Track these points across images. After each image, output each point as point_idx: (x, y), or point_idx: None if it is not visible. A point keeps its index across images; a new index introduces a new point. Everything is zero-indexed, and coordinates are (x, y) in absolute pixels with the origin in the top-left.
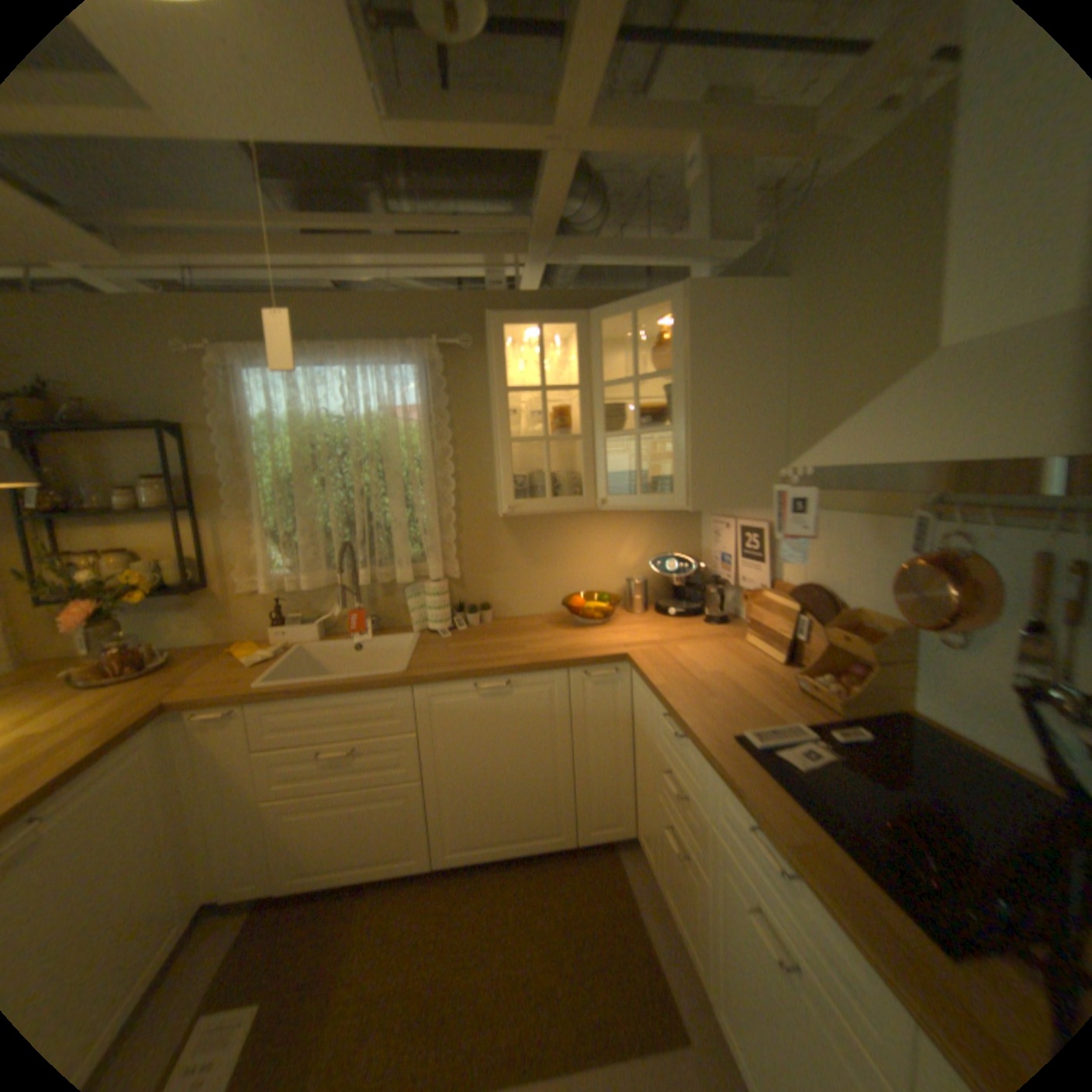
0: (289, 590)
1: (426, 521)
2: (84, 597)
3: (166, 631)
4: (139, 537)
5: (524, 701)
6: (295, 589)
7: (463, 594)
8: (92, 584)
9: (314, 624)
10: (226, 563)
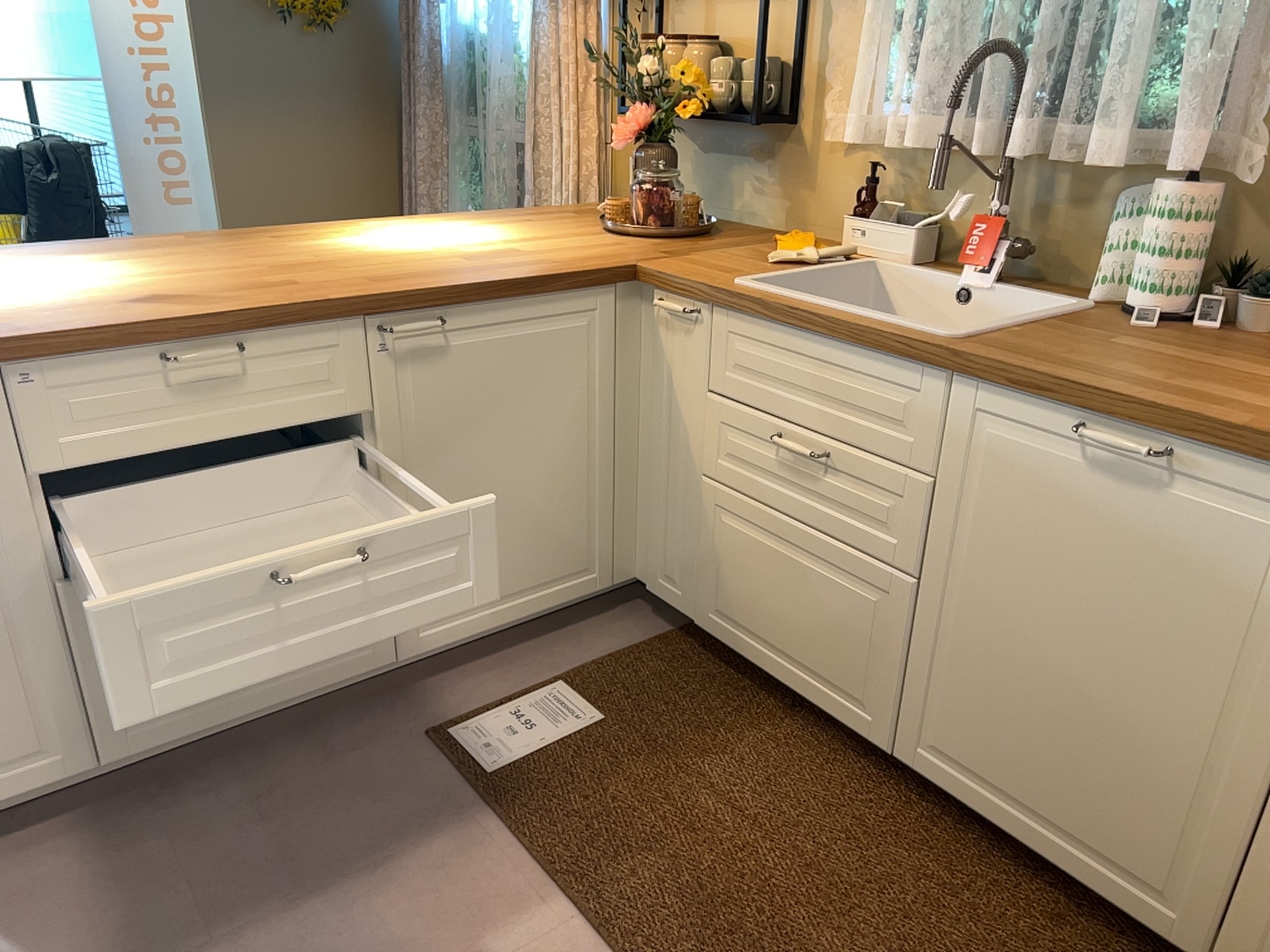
0: (901, 151)
1: (1217, 5)
2: (642, 98)
3: (737, 190)
4: (738, 19)
5: (1194, 527)
6: (899, 146)
7: (1263, 245)
8: (657, 82)
9: (912, 228)
10: (827, 81)
